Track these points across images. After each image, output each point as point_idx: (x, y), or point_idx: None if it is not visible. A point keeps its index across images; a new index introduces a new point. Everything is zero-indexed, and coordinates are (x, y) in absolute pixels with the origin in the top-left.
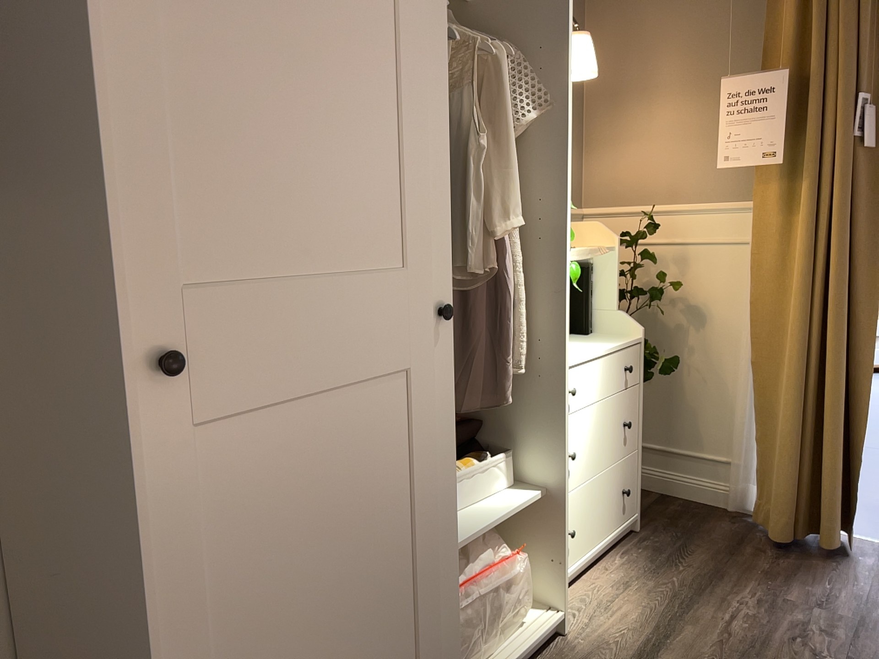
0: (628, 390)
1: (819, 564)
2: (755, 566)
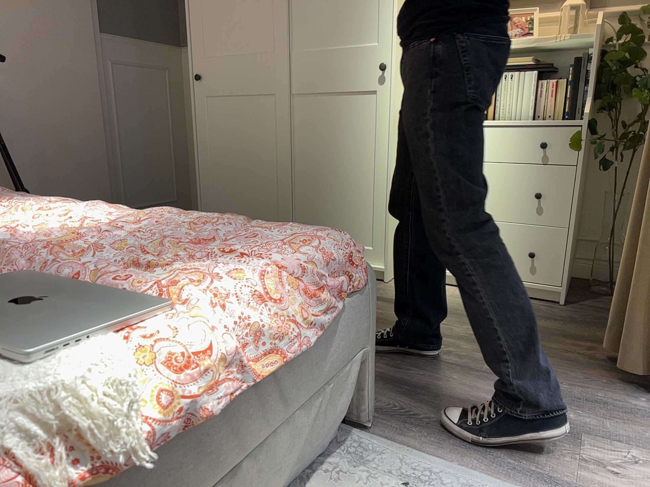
0: (546, 165)
1: (597, 378)
2: (550, 345)
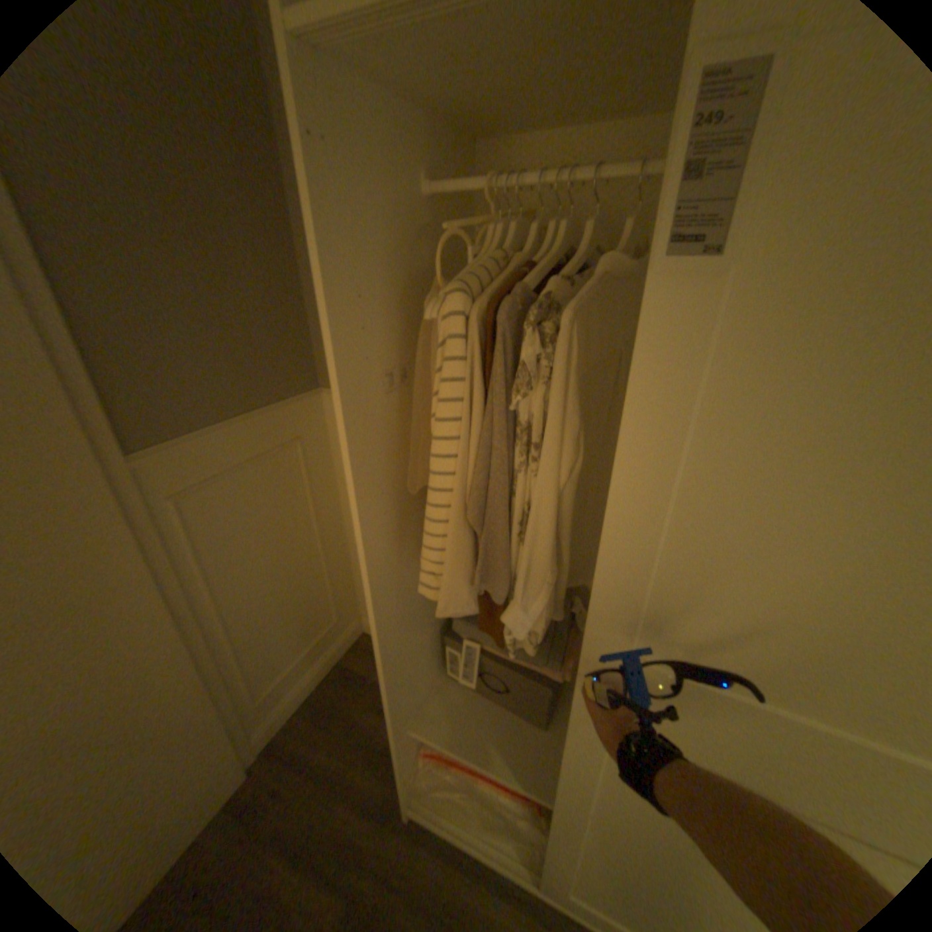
0: None
1: None
2: None
